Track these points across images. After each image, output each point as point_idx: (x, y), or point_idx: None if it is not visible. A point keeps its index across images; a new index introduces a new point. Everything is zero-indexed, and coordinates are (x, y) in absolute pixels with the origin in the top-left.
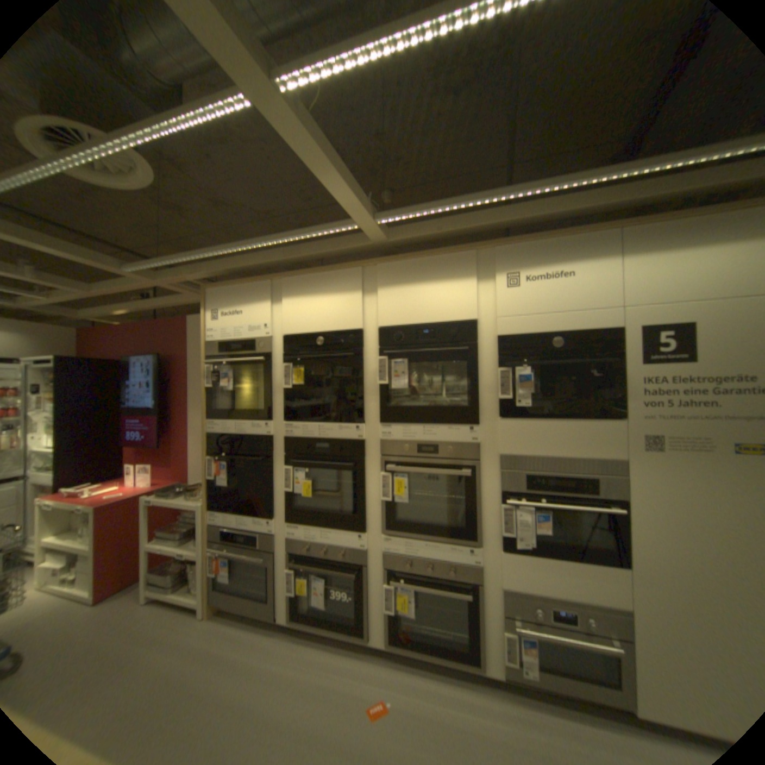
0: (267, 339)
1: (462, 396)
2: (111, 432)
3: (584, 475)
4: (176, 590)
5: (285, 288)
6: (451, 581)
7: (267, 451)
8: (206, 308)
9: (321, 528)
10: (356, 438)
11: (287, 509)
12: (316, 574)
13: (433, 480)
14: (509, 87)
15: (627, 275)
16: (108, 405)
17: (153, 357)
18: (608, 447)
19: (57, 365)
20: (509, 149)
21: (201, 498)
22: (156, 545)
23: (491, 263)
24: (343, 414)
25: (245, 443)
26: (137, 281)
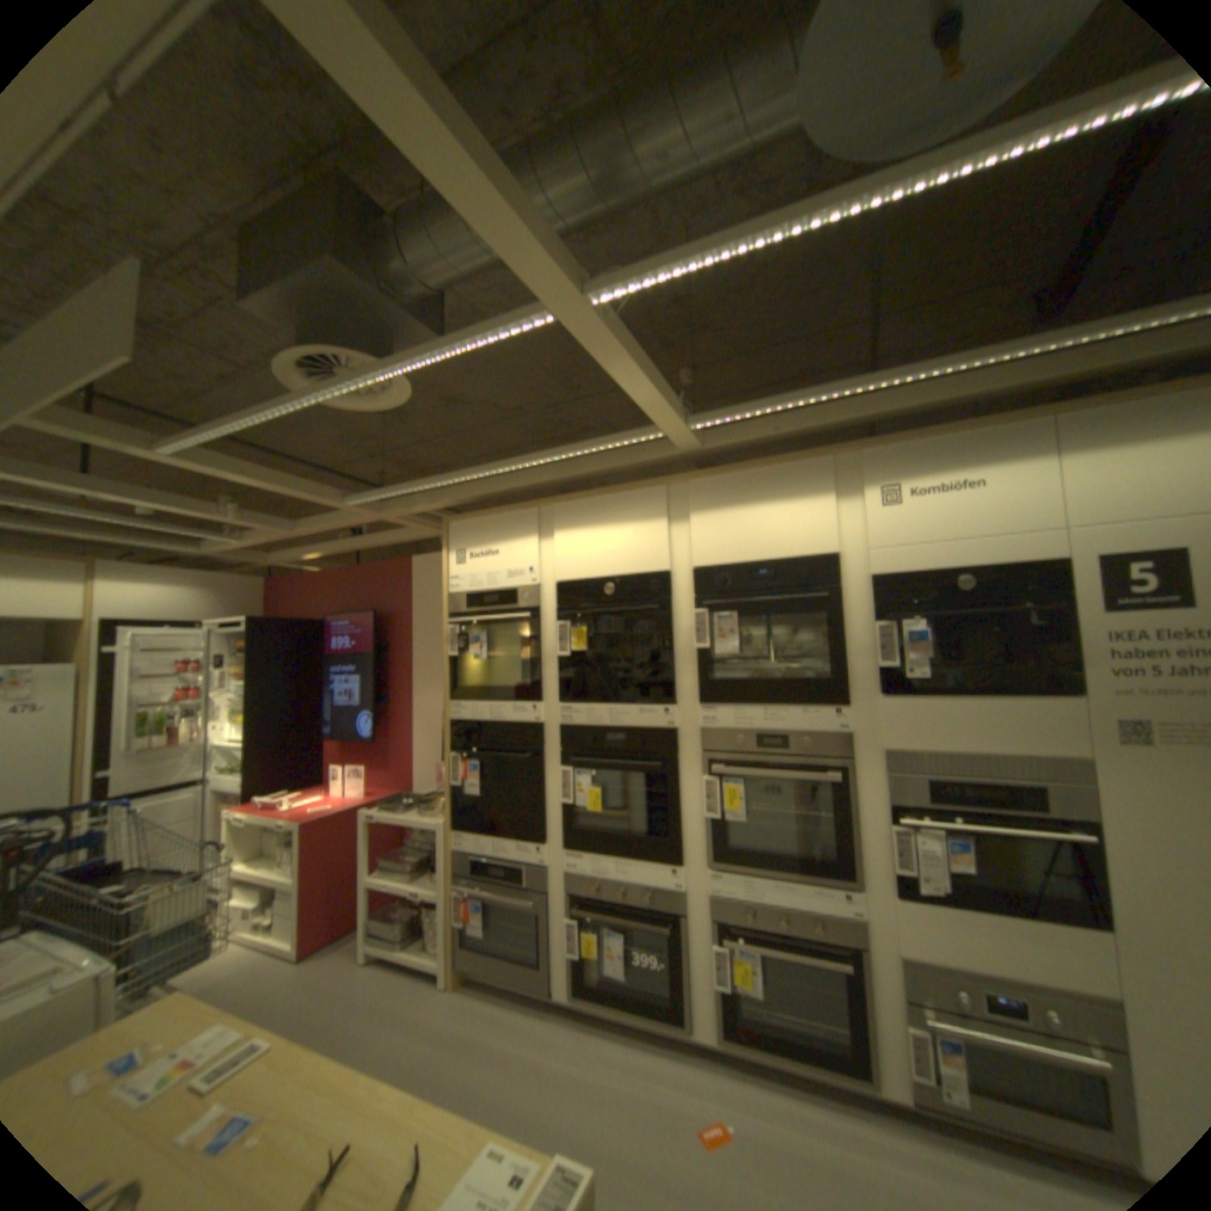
0: (534, 588)
1: (821, 664)
2: (310, 721)
3: (1023, 781)
4: (406, 948)
5: (558, 517)
6: (819, 944)
7: (536, 746)
8: (449, 549)
9: (616, 859)
10: (664, 727)
11: (566, 830)
12: (611, 928)
13: (782, 789)
14: (869, 234)
15: (1068, 481)
16: (307, 682)
17: (368, 615)
18: (1059, 738)
19: (249, 630)
20: (871, 307)
21: (441, 813)
22: (378, 880)
23: (856, 473)
24: (645, 692)
25: (505, 734)
26: (356, 516)
